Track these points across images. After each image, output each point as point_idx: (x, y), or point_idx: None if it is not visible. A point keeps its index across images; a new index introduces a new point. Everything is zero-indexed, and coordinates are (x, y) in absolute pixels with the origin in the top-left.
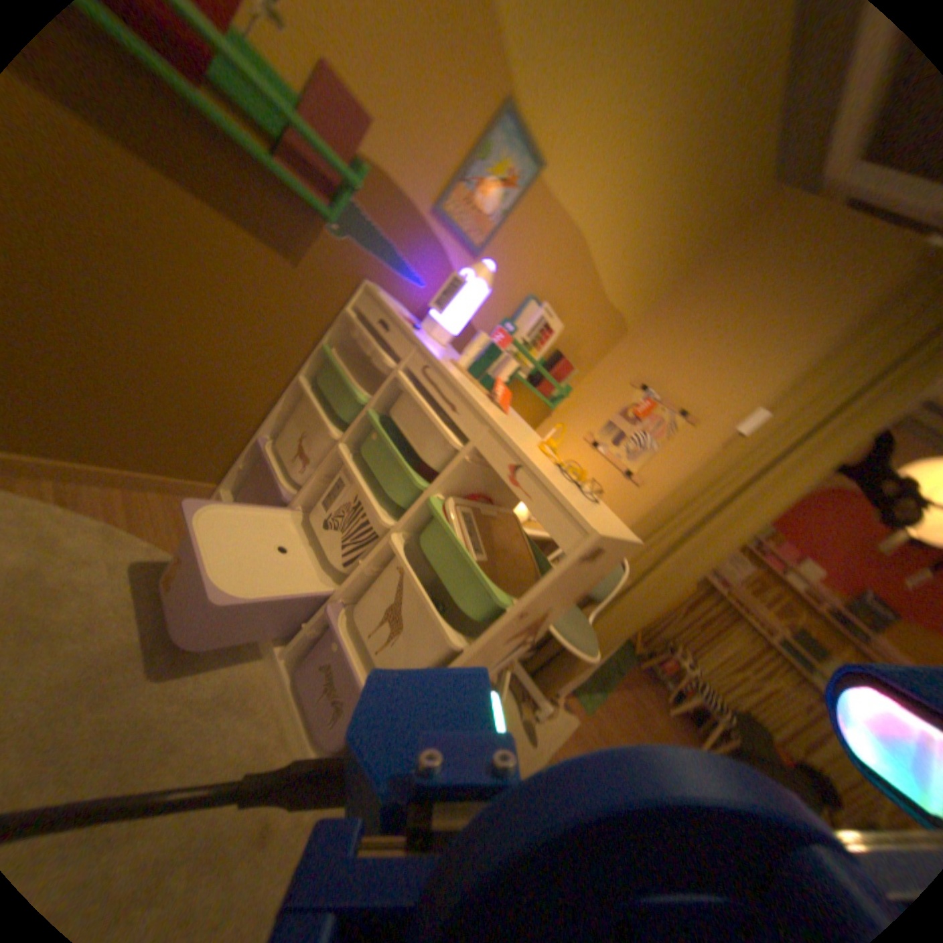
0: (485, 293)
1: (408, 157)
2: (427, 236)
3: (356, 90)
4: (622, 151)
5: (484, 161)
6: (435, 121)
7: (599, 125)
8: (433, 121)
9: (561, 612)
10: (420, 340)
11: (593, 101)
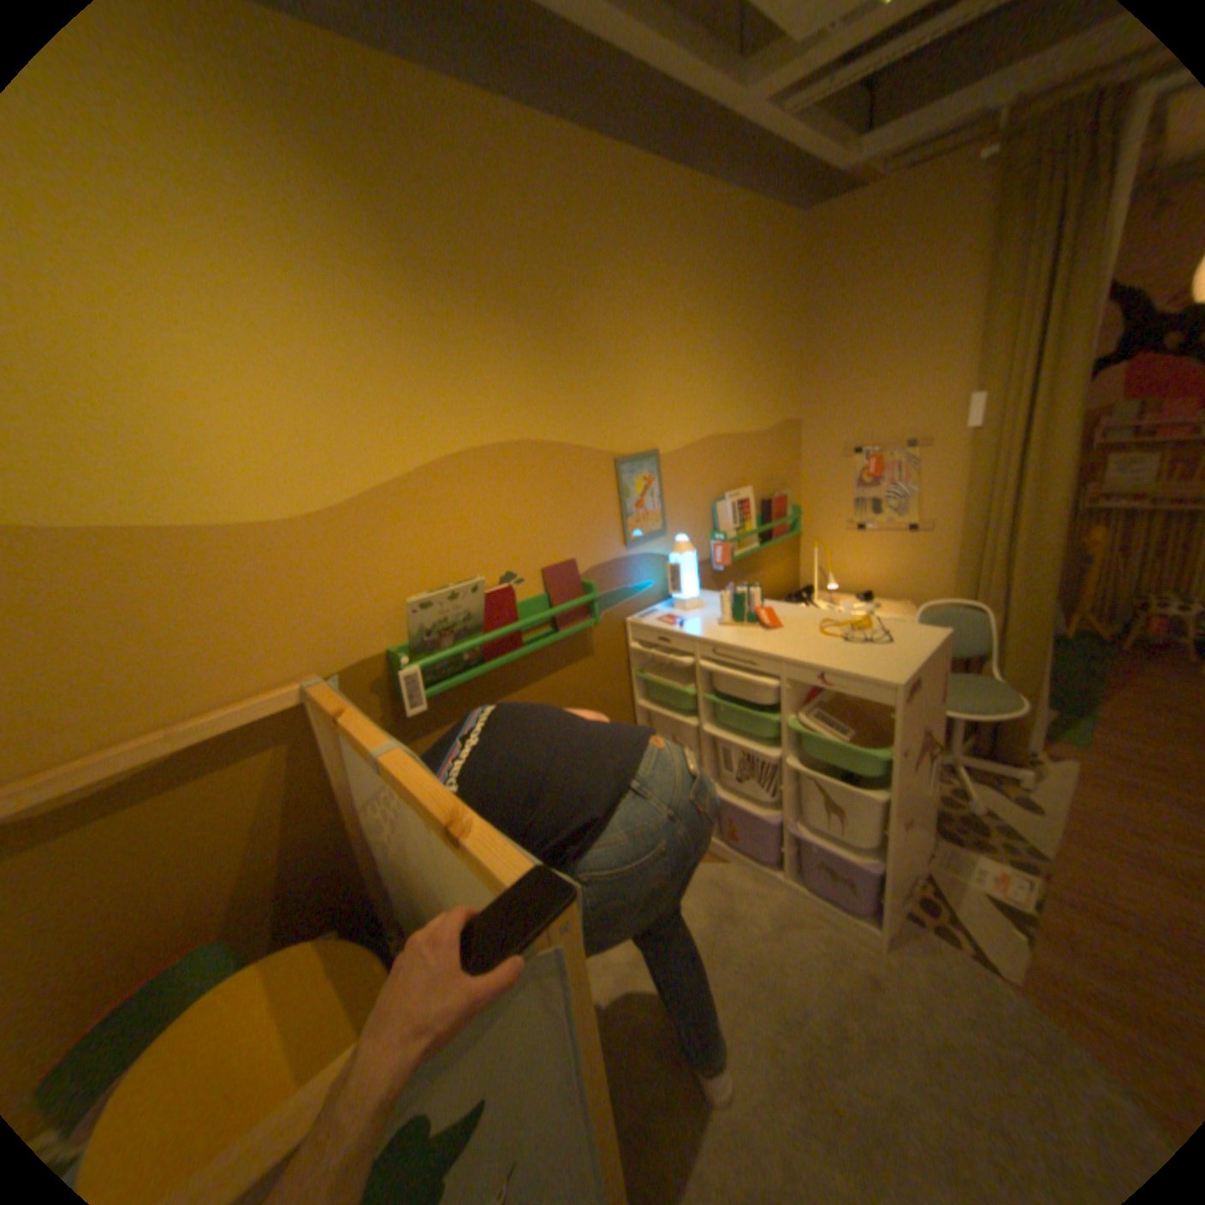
0: (692, 553)
1: (594, 545)
2: (631, 559)
3: (557, 556)
4: (685, 376)
5: (626, 494)
6: (592, 516)
7: (662, 391)
8: (591, 518)
9: (933, 720)
10: (689, 630)
11: (648, 391)
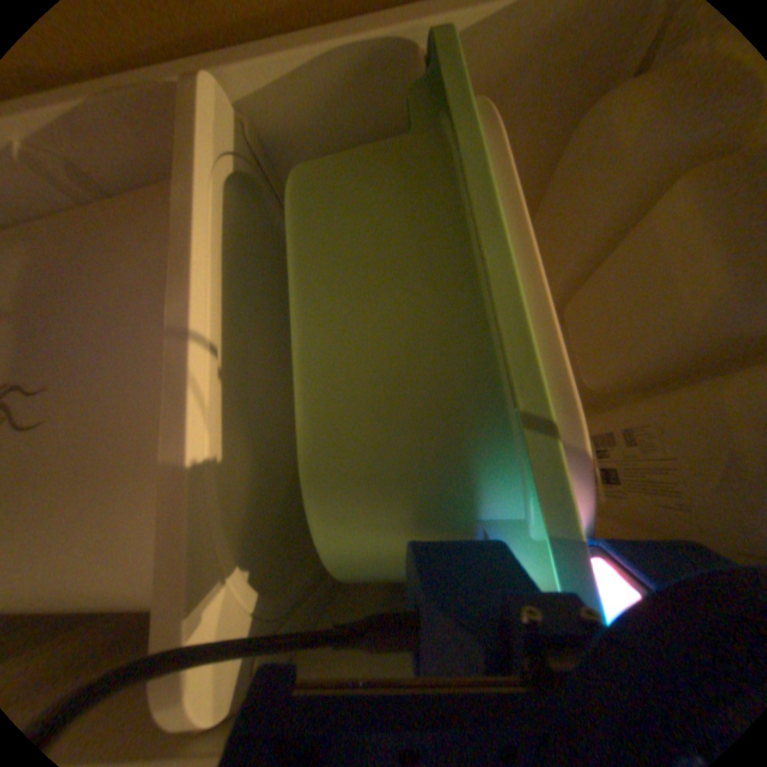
0: None
1: None
2: None
3: None
4: None
5: None
6: None
7: None
8: None
9: None
10: None
11: None
